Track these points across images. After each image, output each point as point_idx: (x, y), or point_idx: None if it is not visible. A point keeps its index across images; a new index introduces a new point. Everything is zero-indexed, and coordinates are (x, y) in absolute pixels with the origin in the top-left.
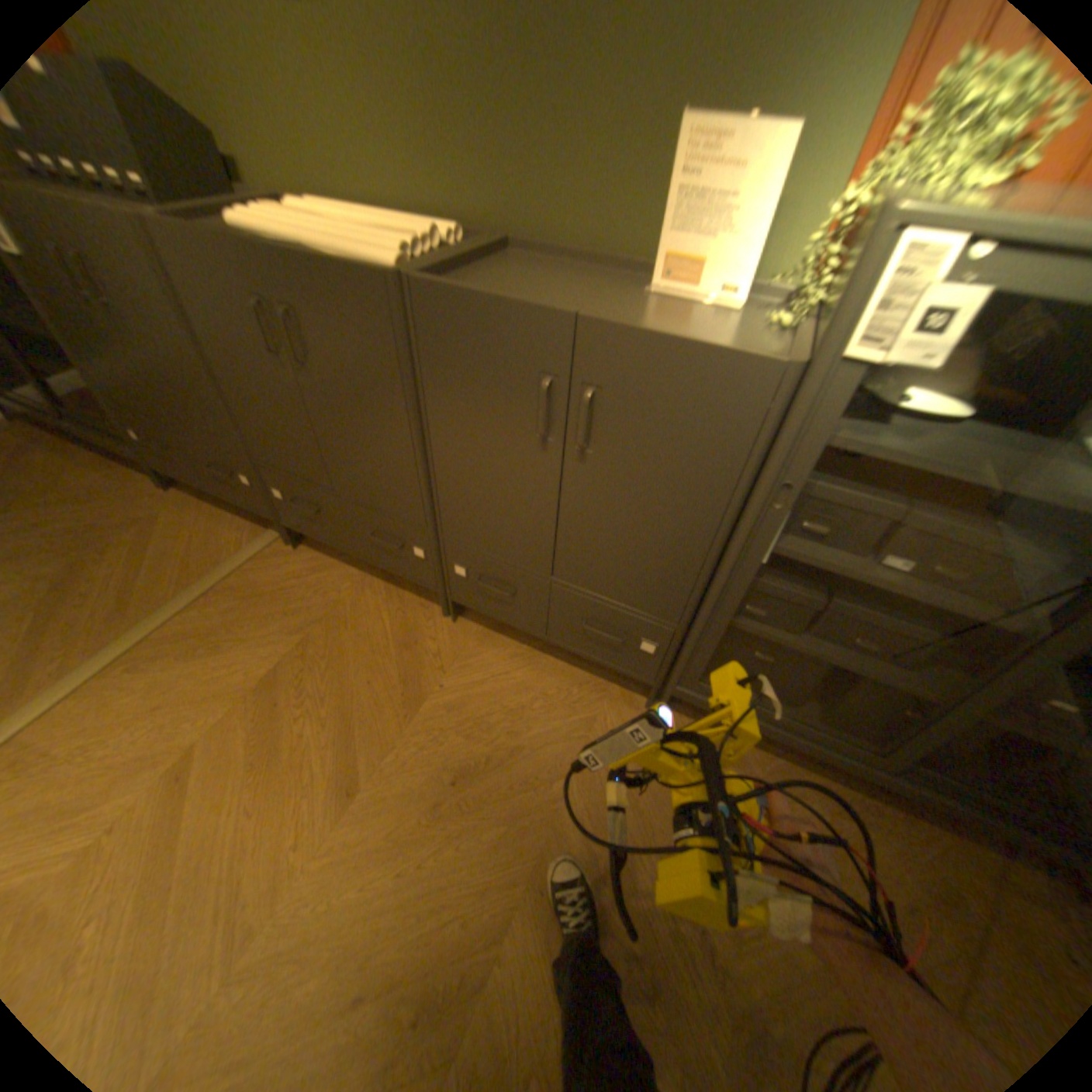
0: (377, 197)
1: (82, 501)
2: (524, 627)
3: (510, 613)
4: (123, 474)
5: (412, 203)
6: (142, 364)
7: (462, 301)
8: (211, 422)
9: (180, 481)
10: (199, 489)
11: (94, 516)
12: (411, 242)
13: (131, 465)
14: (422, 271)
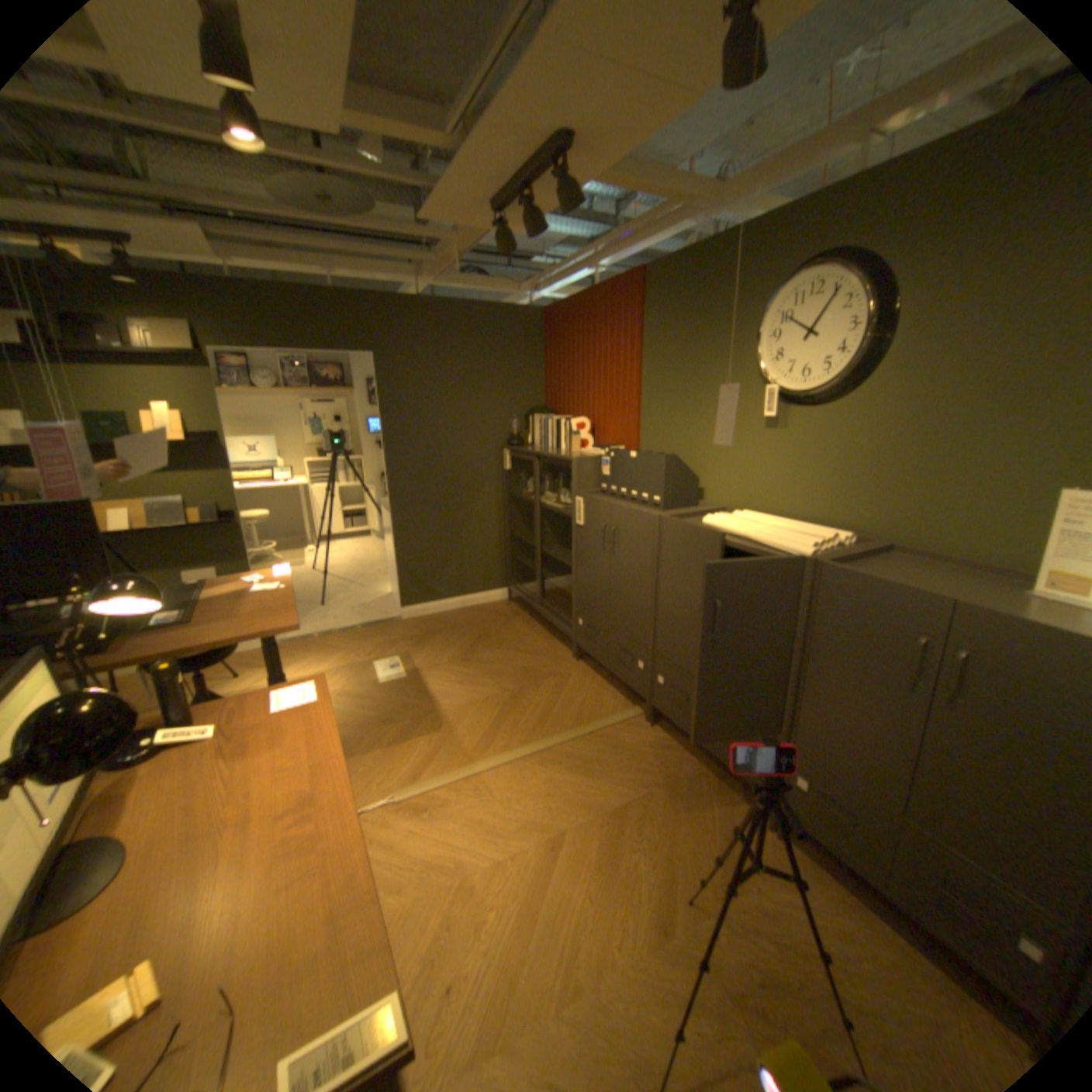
0: (793, 513)
1: (532, 654)
2: (861, 872)
3: (848, 849)
4: (556, 644)
5: (818, 518)
6: (613, 584)
7: (860, 580)
8: (638, 623)
9: (592, 657)
10: (602, 665)
11: (537, 664)
12: (821, 542)
13: (560, 641)
14: (831, 560)
